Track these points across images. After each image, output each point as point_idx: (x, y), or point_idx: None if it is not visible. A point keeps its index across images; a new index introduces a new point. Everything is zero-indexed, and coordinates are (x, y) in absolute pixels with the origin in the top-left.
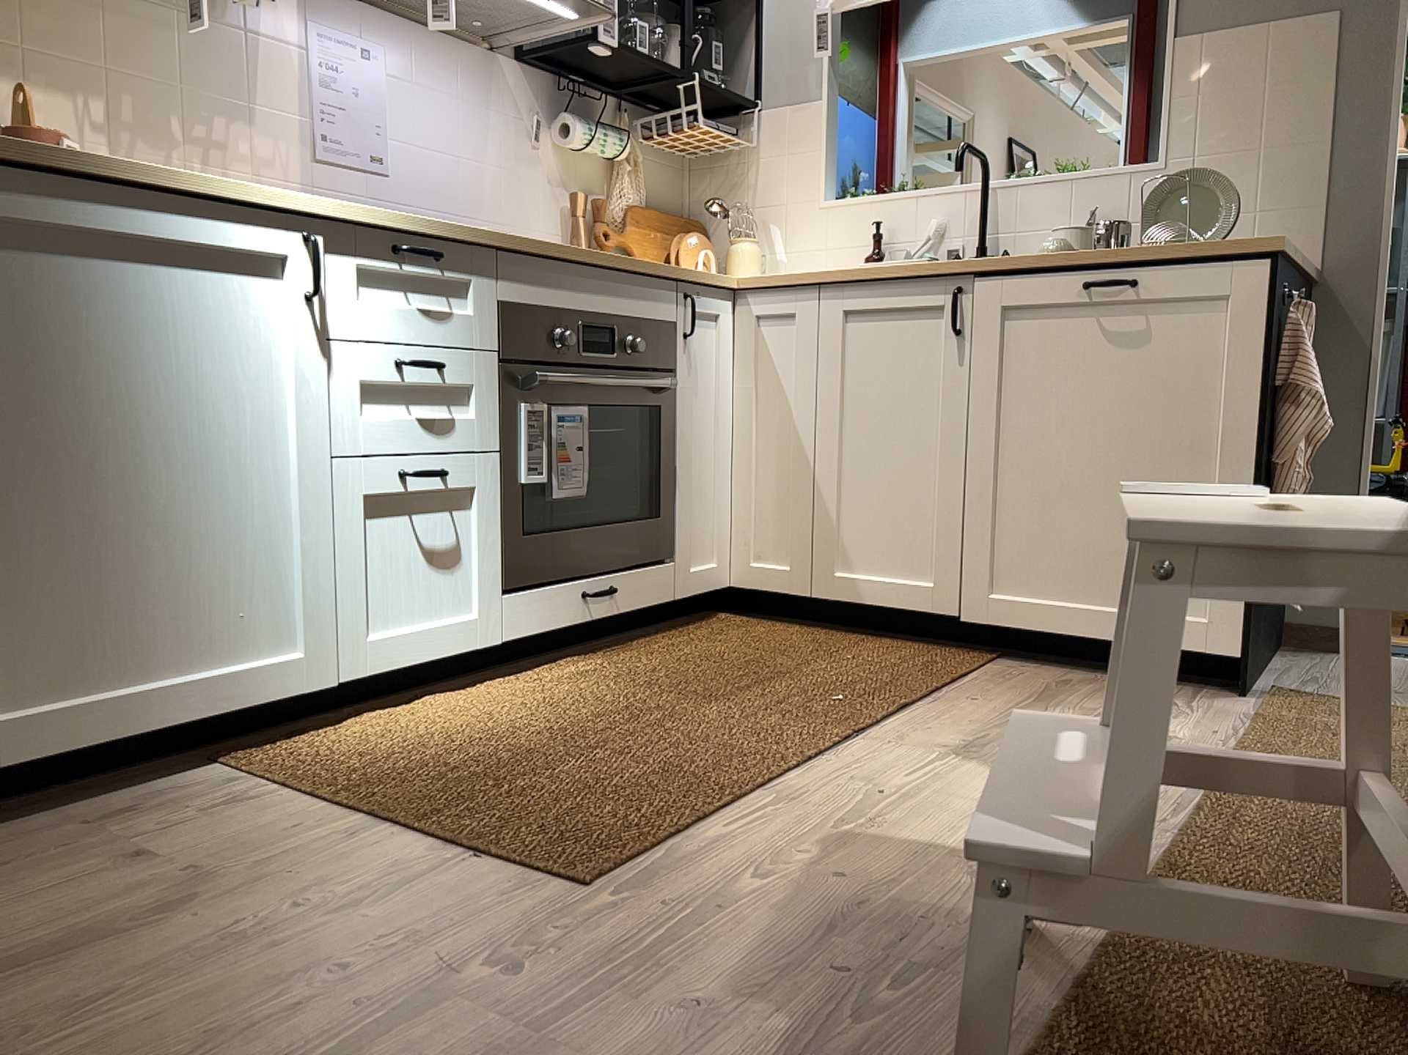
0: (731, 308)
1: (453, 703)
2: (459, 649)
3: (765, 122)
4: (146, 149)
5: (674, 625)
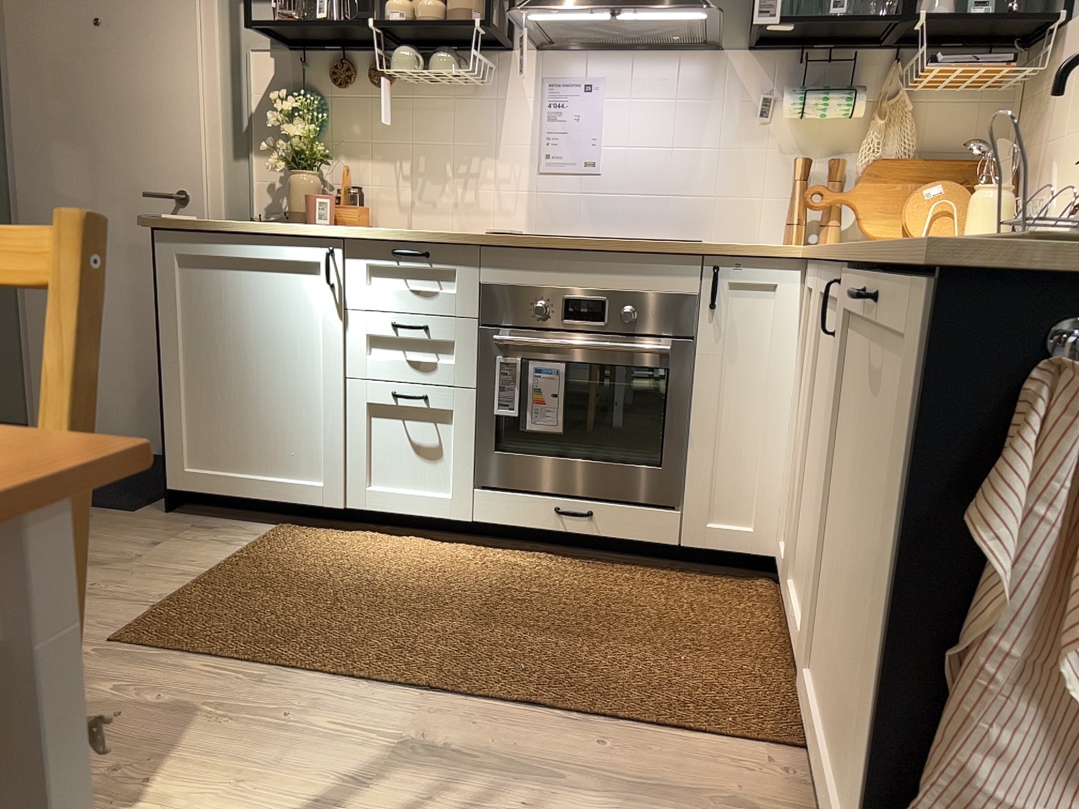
0: (798, 281)
1: (422, 548)
2: (434, 516)
3: (1068, 37)
4: (427, 183)
5: (713, 572)
